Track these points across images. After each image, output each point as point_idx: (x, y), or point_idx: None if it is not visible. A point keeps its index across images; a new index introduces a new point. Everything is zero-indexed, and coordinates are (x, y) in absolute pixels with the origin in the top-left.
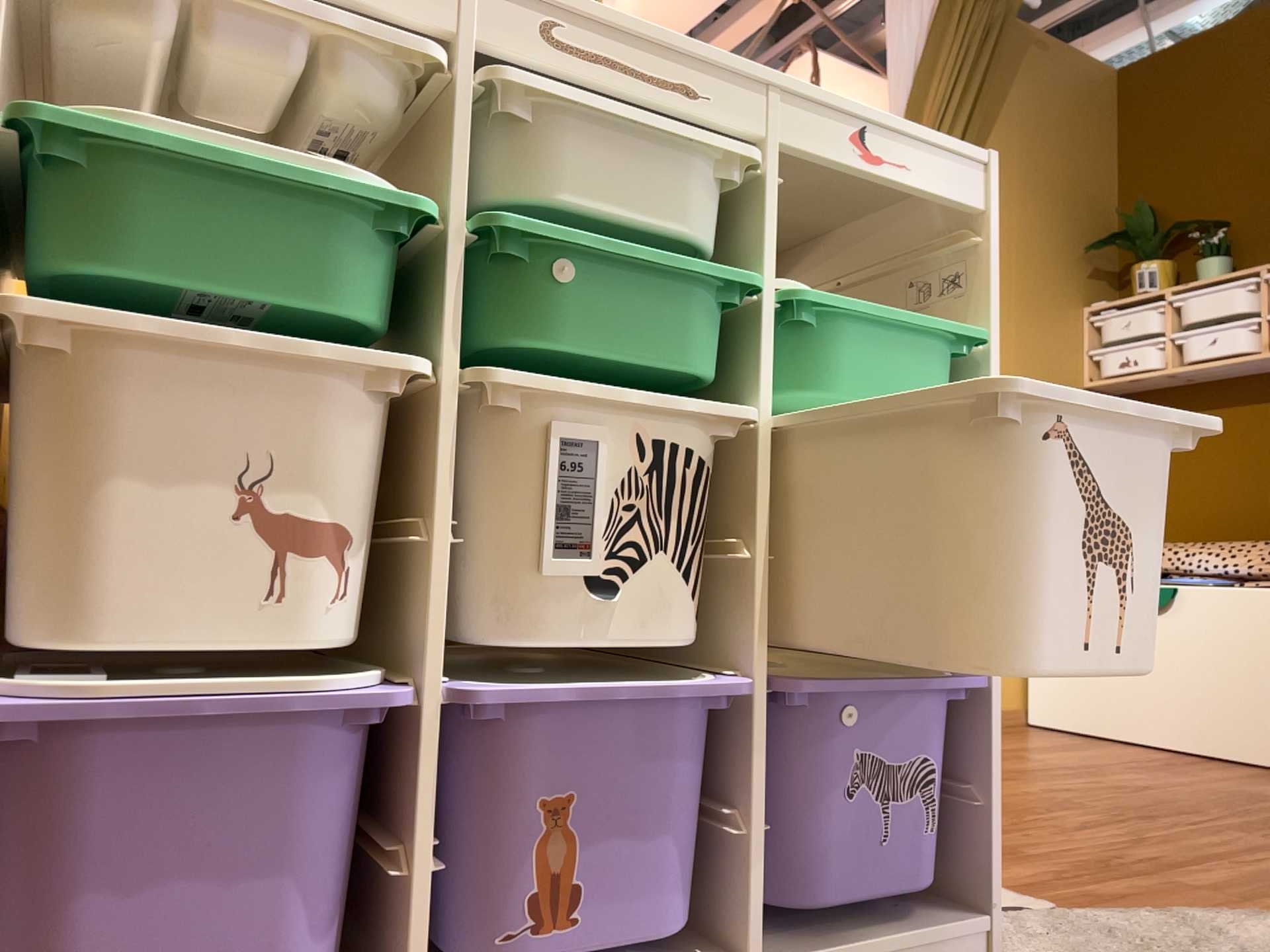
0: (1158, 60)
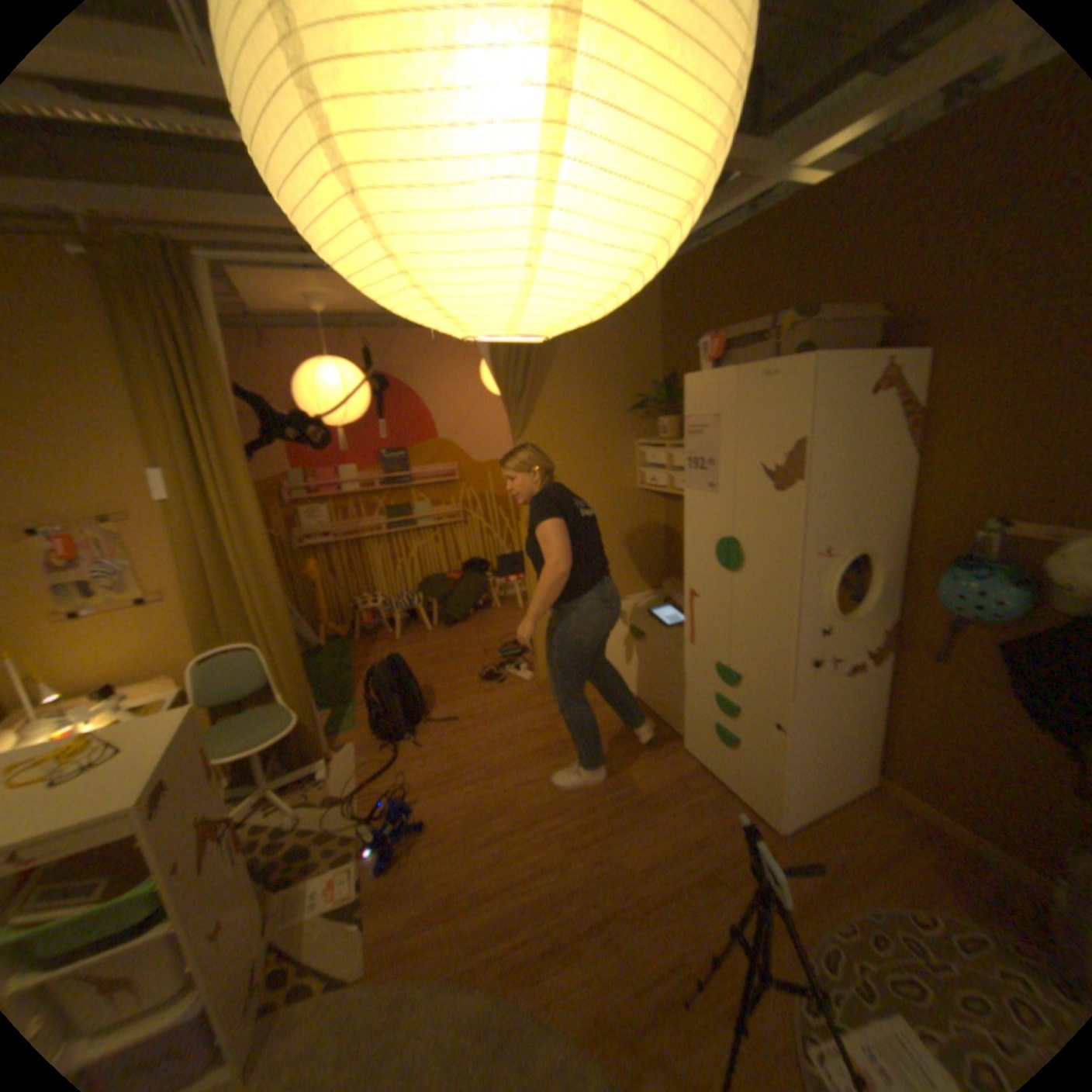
0: (684, 258)
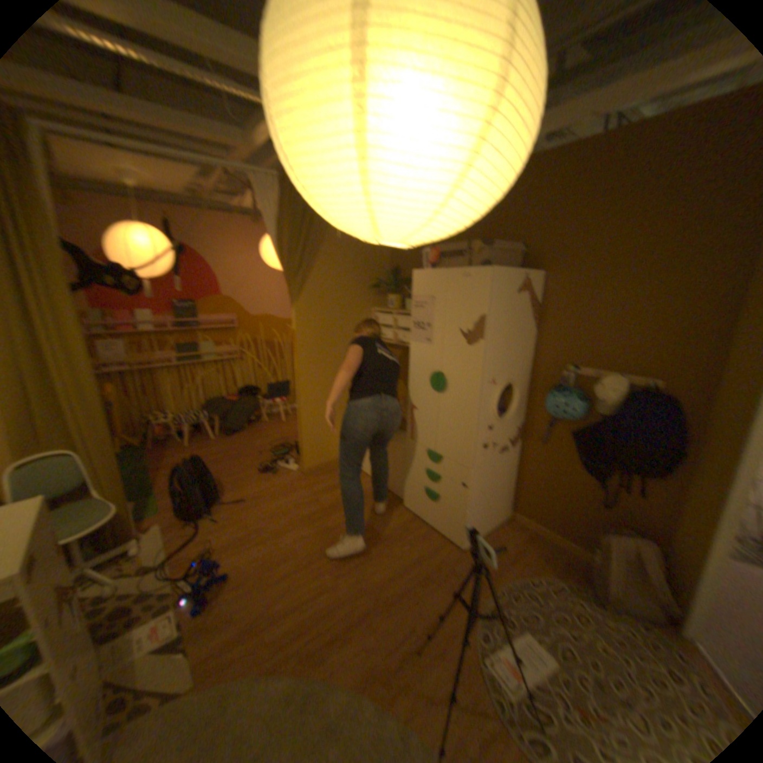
0: None
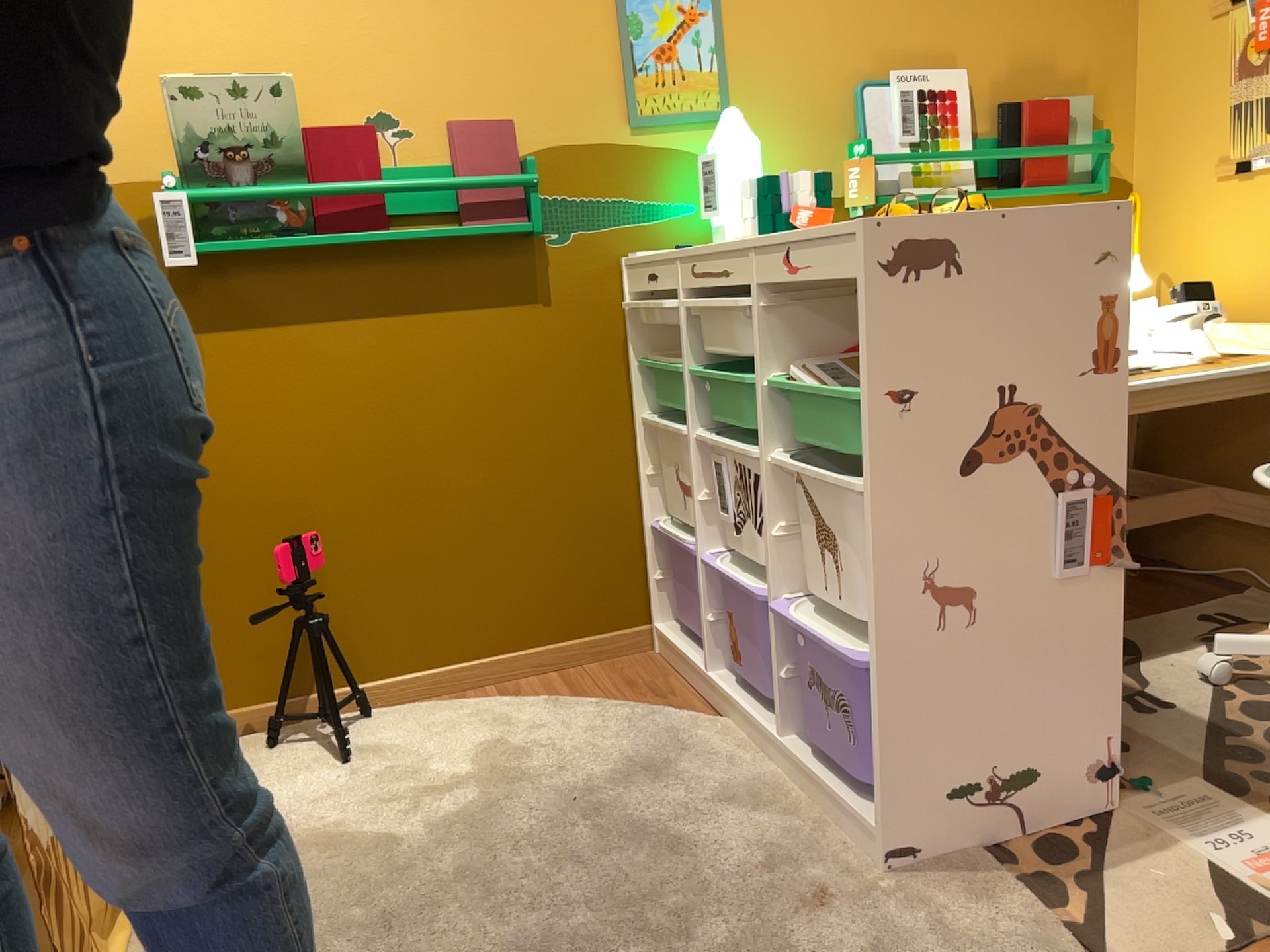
0: None
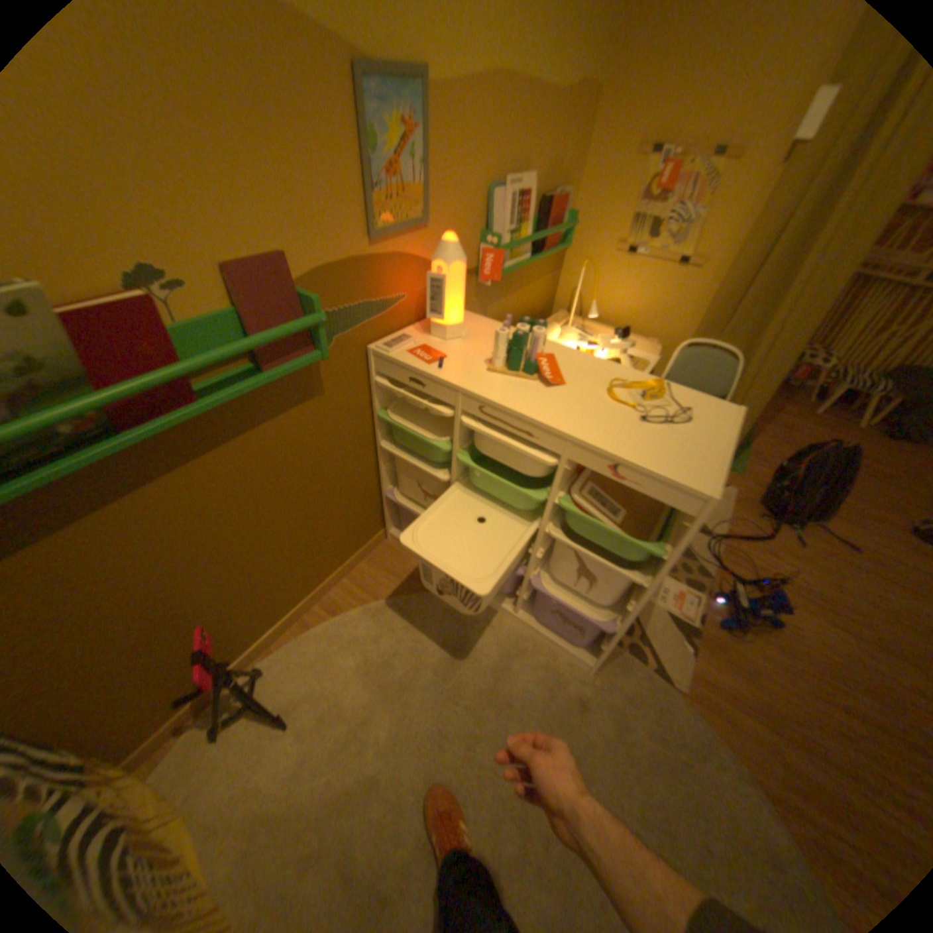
0: None
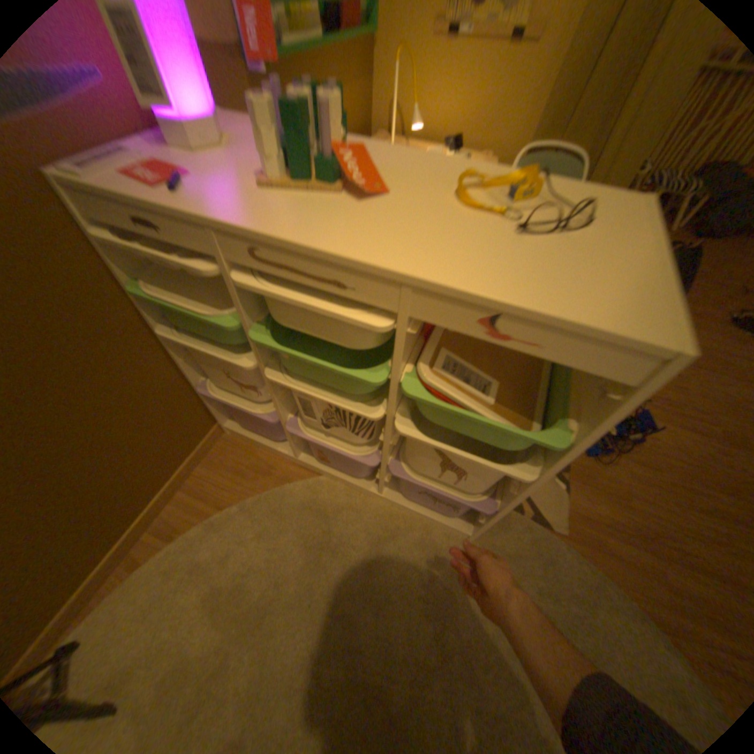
0: None
